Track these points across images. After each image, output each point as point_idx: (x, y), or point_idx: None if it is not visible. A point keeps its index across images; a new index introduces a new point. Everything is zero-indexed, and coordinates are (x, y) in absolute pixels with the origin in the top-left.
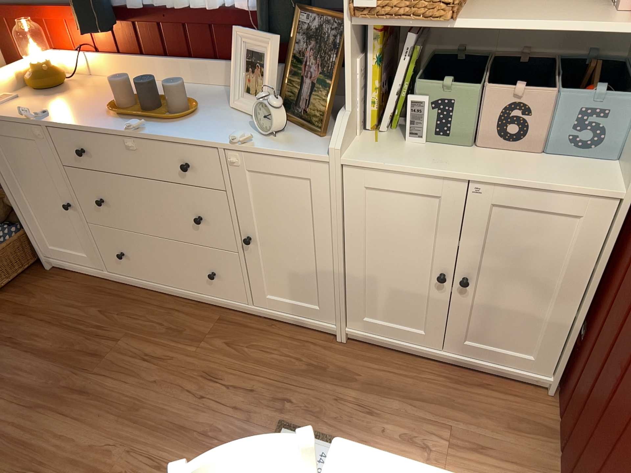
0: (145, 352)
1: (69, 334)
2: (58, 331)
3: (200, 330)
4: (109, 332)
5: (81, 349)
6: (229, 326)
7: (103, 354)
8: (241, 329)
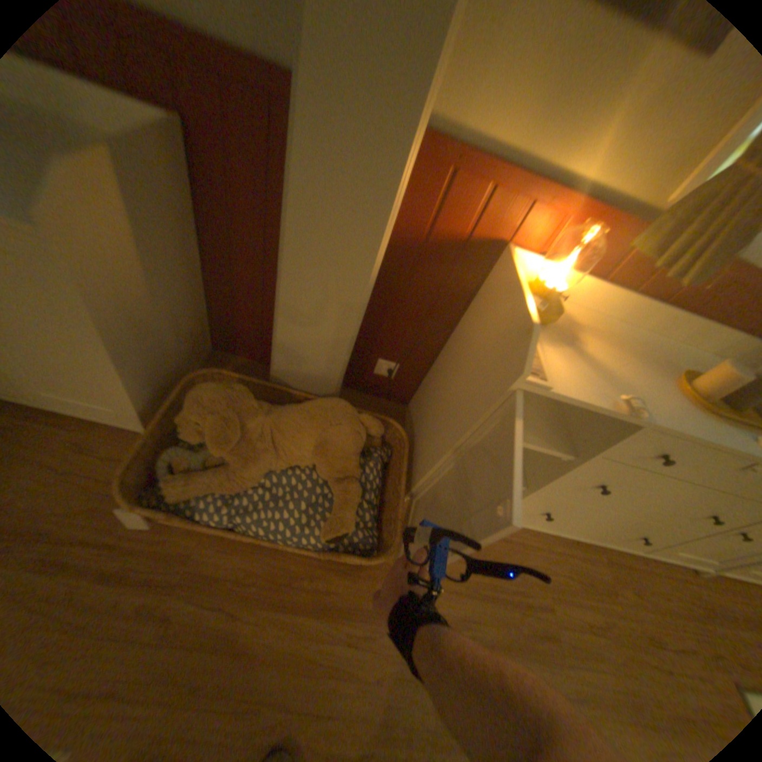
0: (588, 628)
1: (499, 616)
2: (485, 614)
3: (607, 584)
4: (534, 603)
5: (528, 638)
6: (623, 573)
7: (555, 641)
8: (633, 575)
